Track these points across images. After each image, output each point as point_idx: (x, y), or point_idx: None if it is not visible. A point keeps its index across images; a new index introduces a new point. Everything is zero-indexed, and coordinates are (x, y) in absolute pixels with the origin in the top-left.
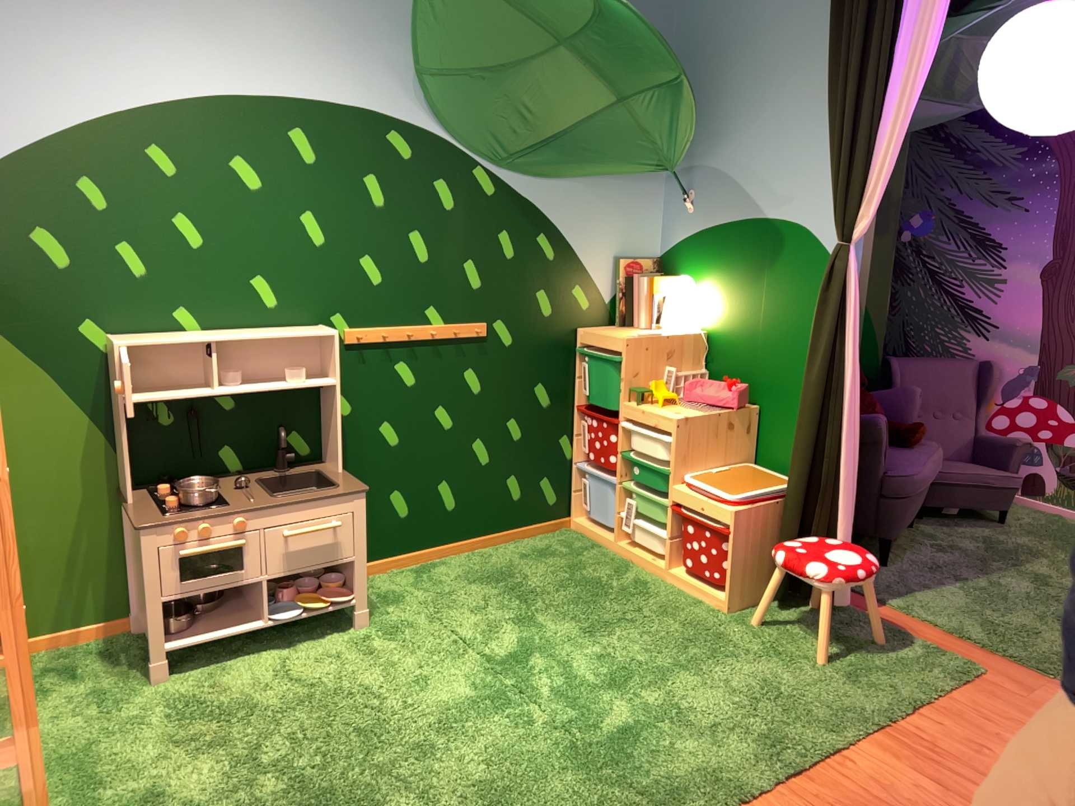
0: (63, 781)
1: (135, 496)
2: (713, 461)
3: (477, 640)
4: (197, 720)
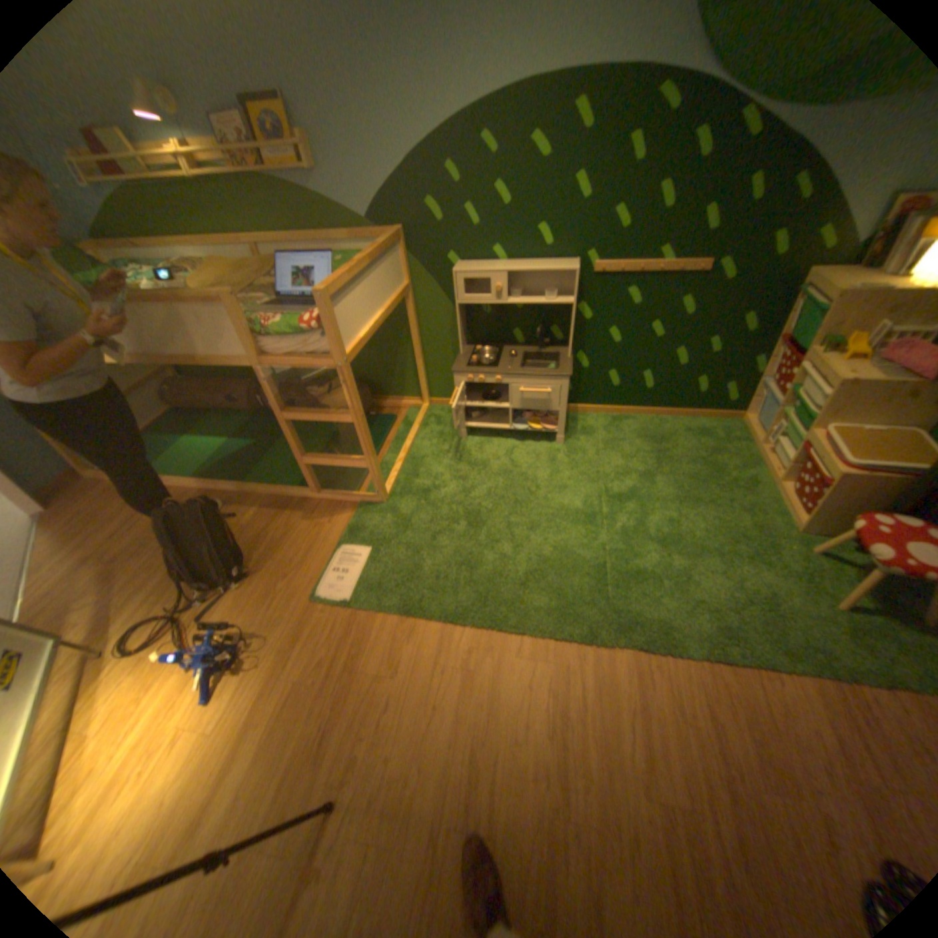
0: (408, 469)
1: (465, 351)
2: (870, 421)
3: (609, 477)
4: (463, 463)
